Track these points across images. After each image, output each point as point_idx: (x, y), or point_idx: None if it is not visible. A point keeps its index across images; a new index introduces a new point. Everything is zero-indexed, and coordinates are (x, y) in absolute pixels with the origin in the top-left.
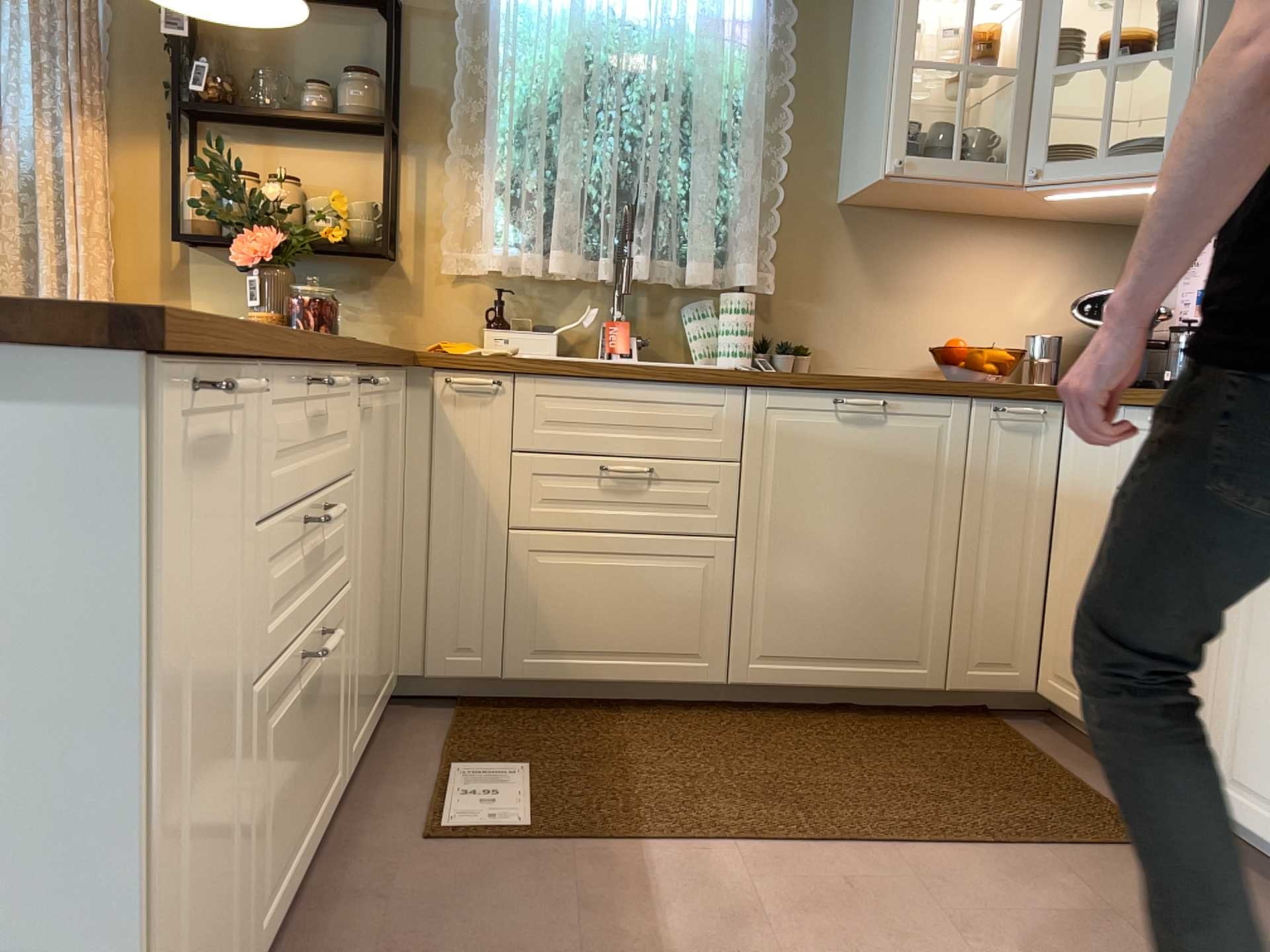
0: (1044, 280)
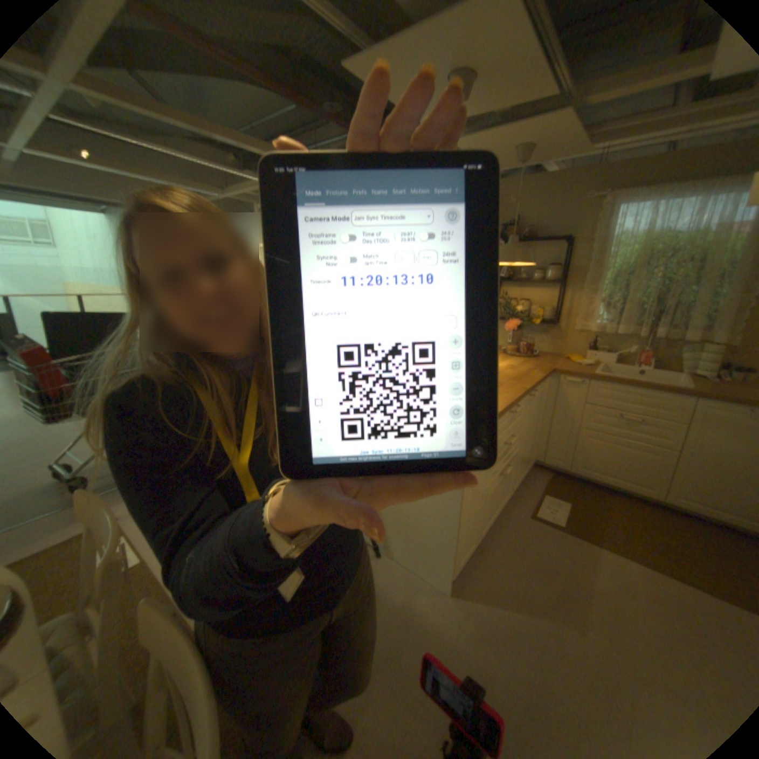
0: None
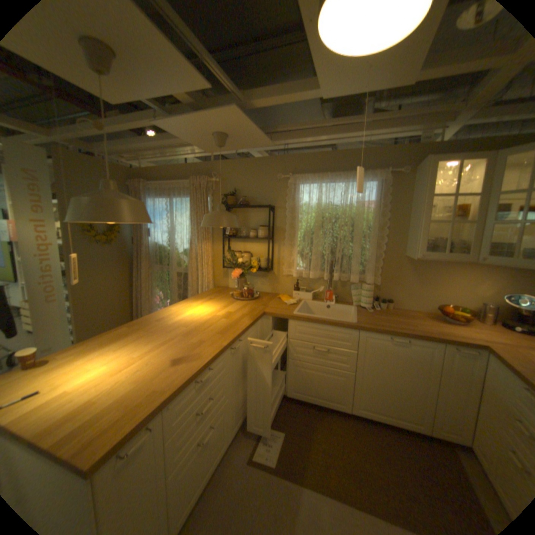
0: (493, 283)
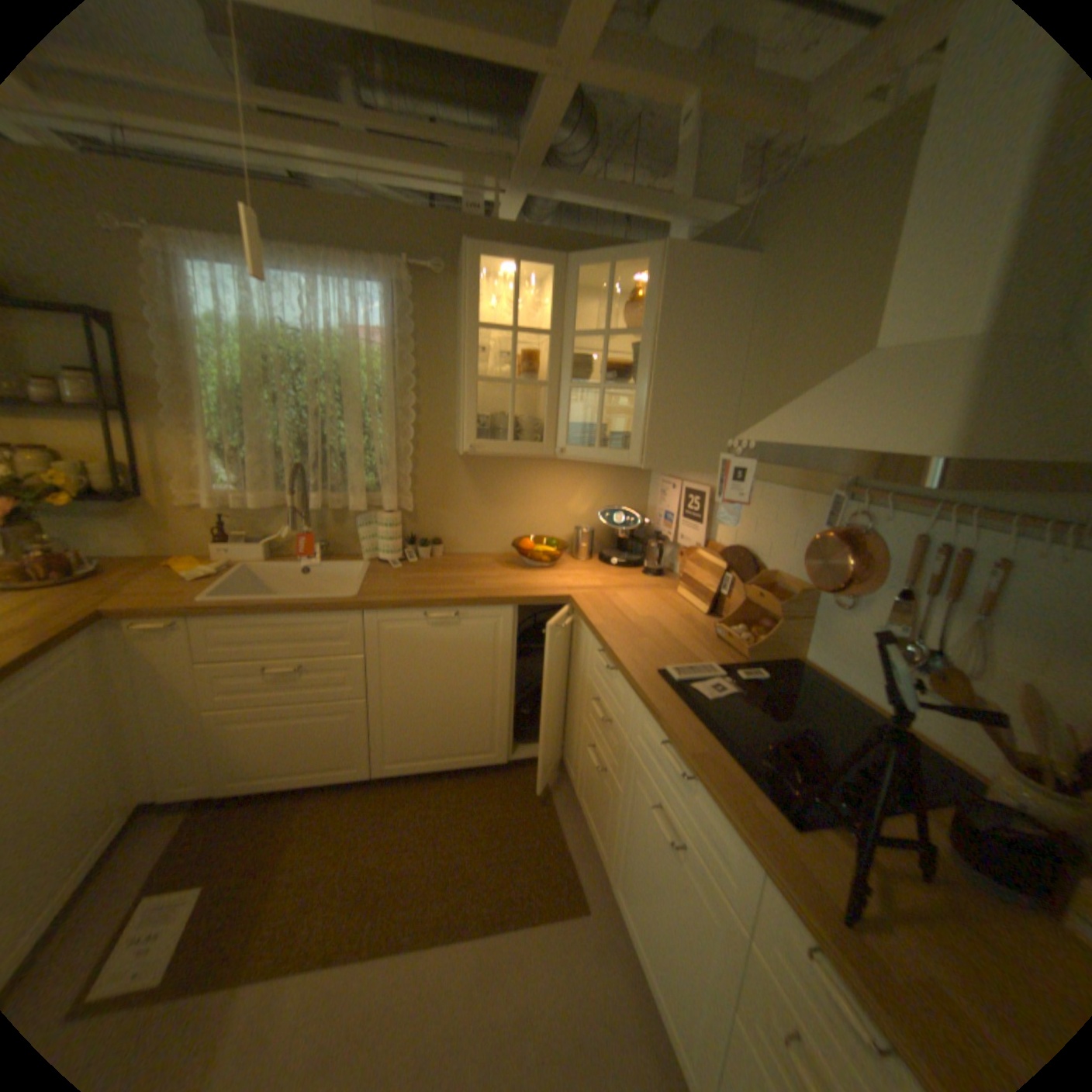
0: (586, 492)
